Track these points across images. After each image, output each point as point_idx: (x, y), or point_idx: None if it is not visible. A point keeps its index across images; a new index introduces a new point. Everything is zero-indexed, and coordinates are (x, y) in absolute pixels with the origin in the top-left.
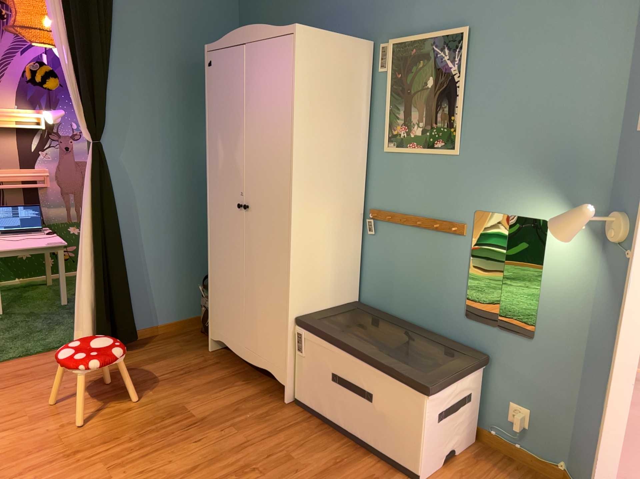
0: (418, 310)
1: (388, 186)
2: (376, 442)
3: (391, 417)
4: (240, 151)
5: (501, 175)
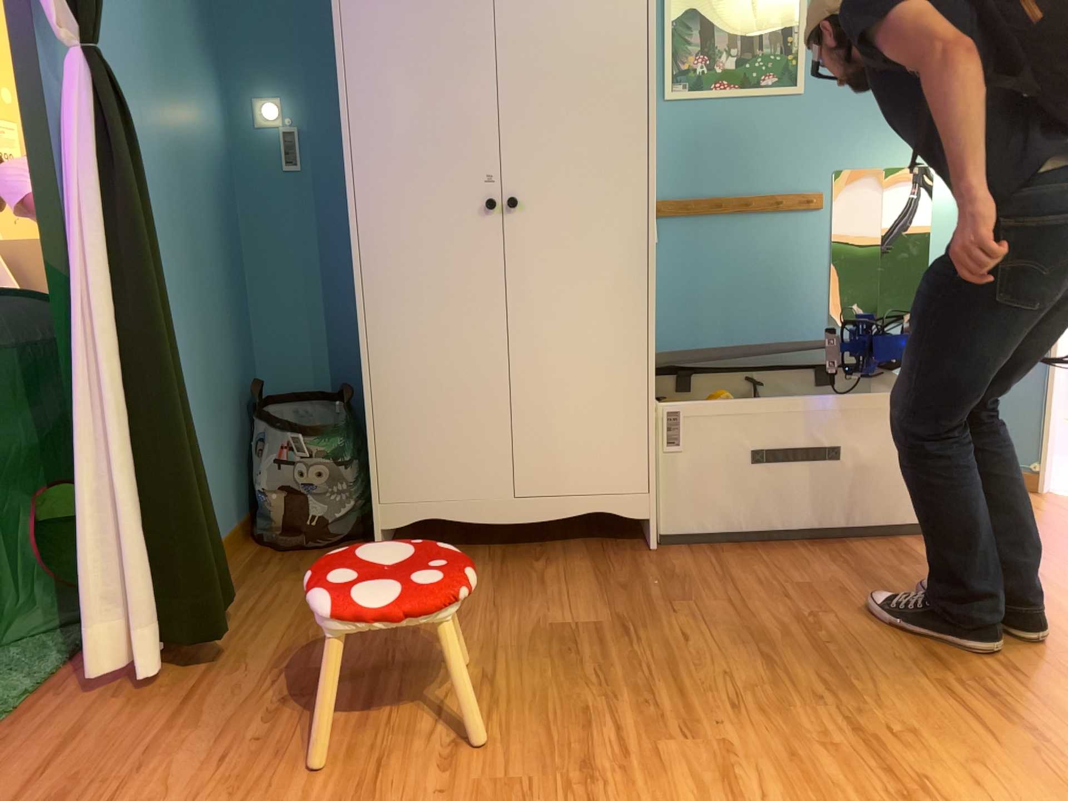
0: (750, 342)
1: (675, 158)
2: (844, 517)
3: (872, 466)
4: (478, 89)
5: (867, 117)
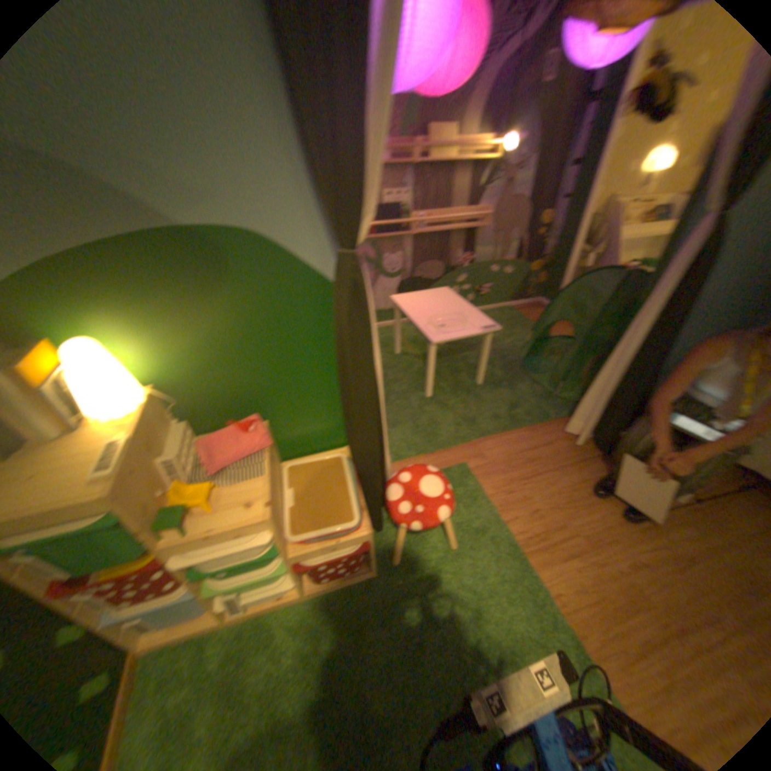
0: None
1: None
2: None
3: None
4: None
5: None
